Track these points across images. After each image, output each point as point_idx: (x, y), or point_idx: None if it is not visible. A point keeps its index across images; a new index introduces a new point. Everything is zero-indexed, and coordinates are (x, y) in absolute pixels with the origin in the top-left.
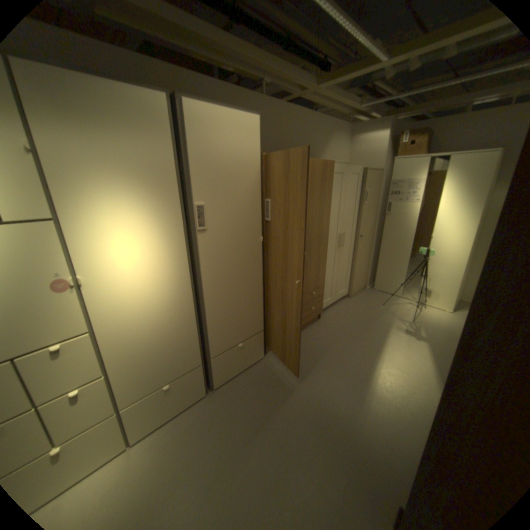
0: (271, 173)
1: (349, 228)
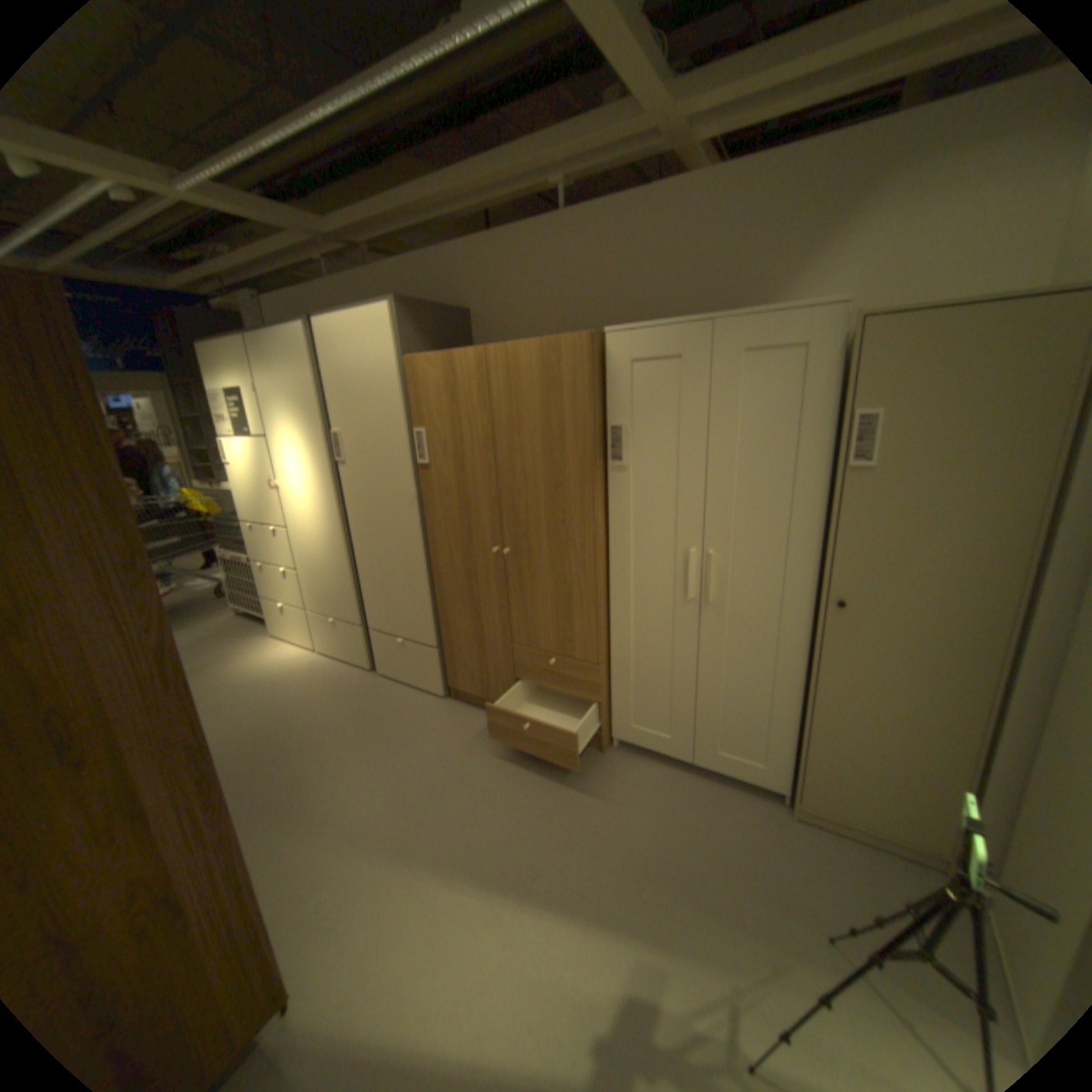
0: (416, 387)
1: (761, 548)
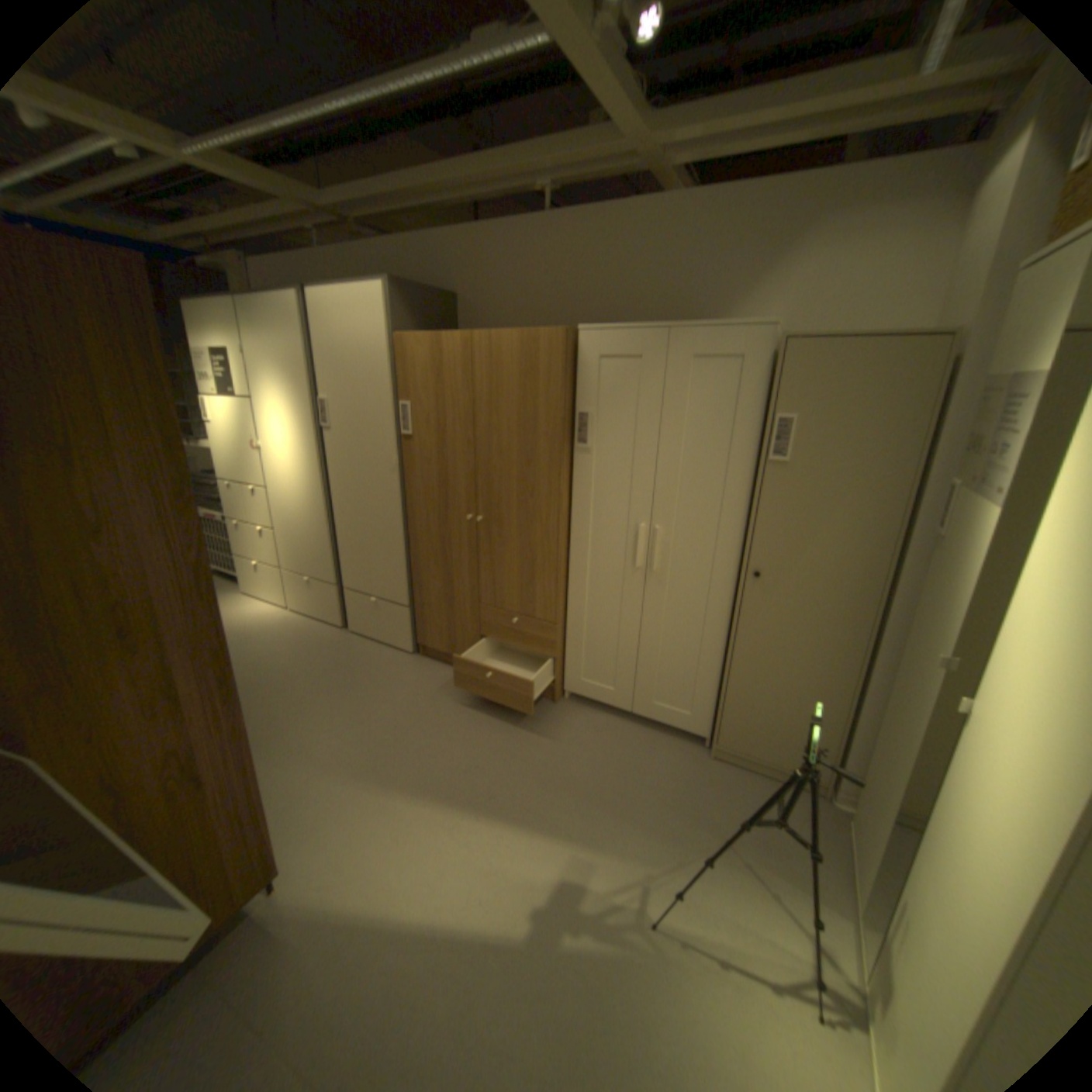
0: (404, 363)
1: (698, 525)
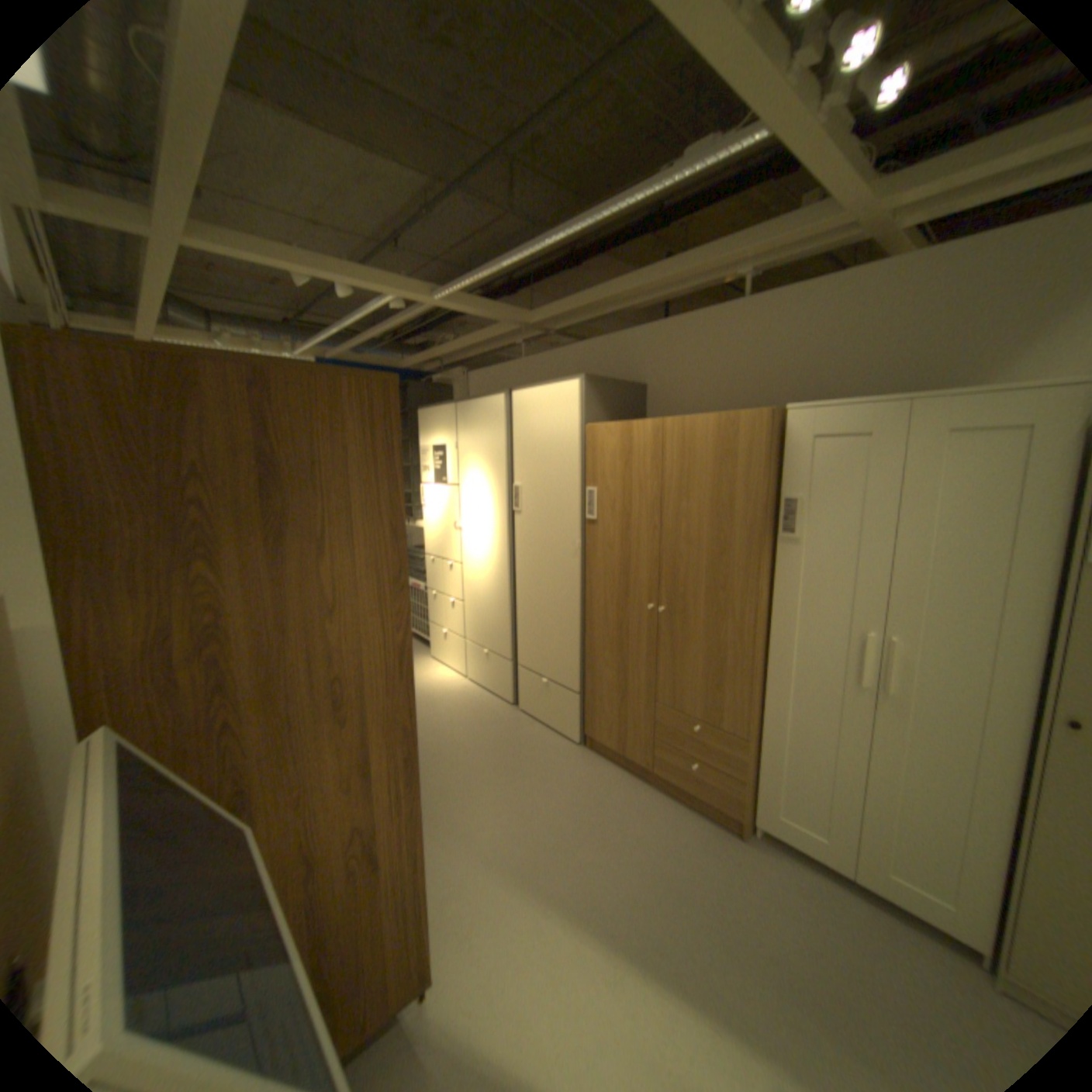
0: (594, 452)
1: (962, 643)
